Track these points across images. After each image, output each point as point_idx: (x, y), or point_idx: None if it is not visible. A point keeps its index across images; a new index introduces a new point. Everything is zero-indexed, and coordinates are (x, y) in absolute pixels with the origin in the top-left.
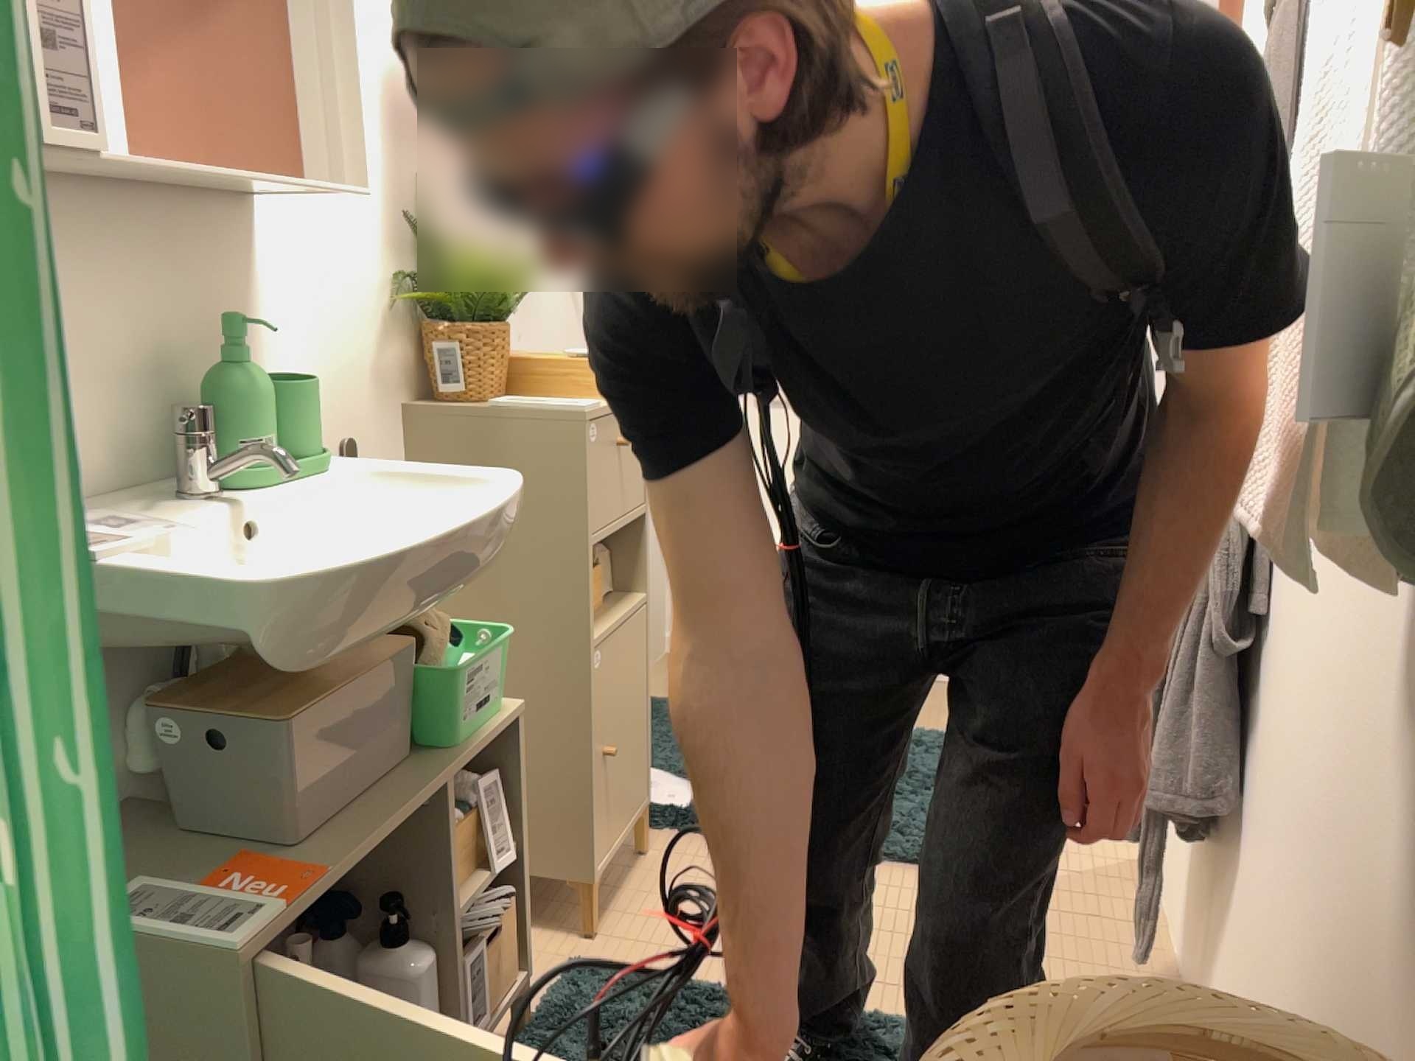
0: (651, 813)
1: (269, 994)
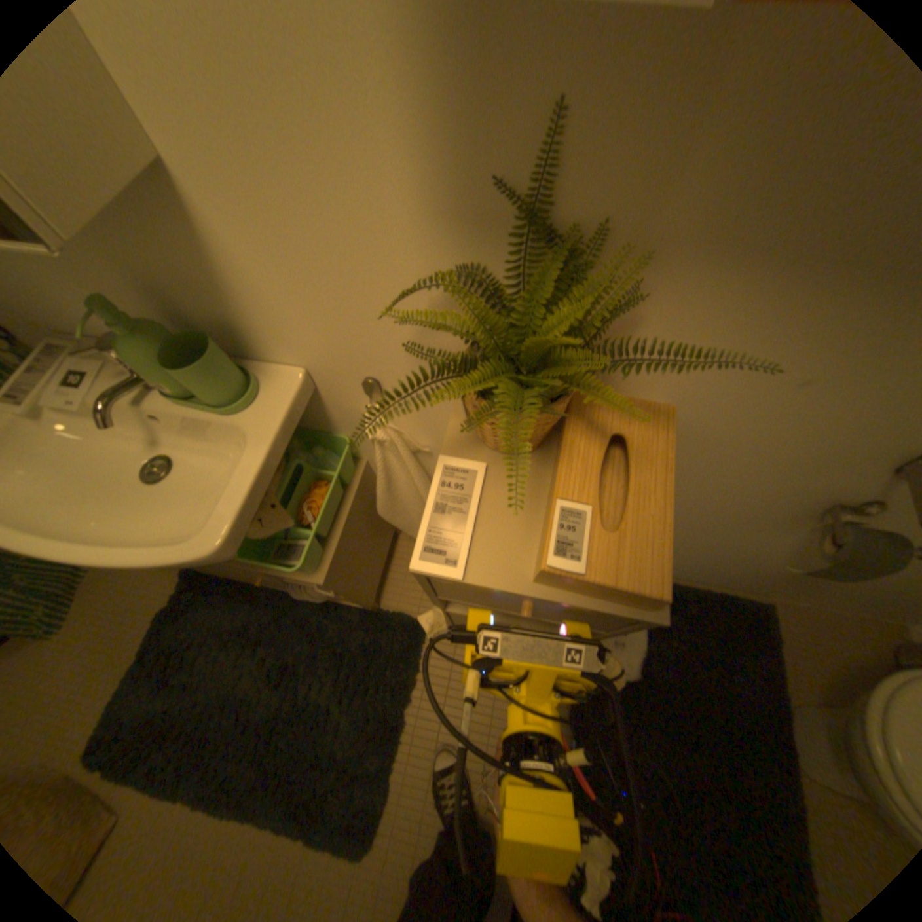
0: None
1: None
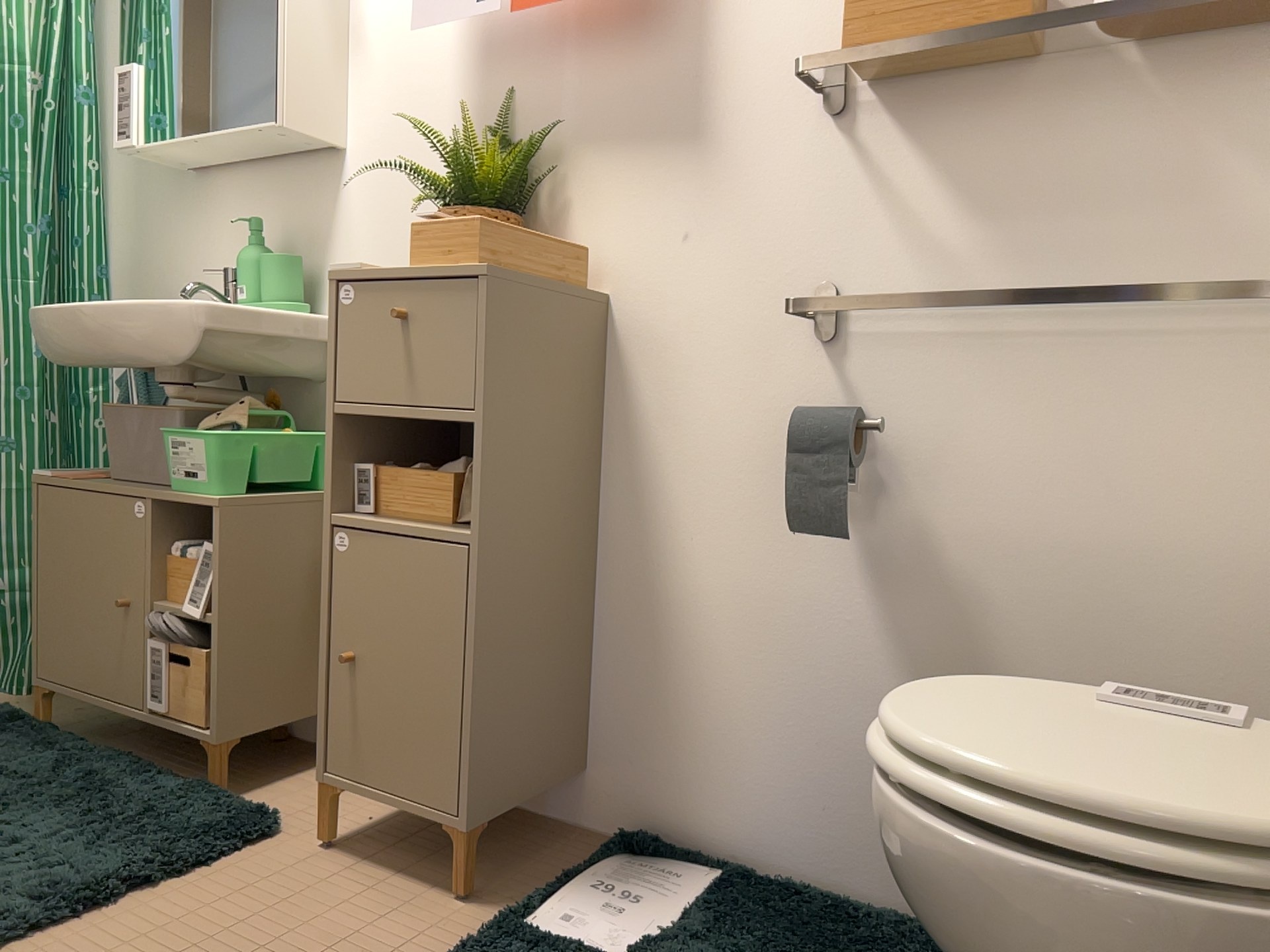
0: (537, 886)
1: (54, 505)
